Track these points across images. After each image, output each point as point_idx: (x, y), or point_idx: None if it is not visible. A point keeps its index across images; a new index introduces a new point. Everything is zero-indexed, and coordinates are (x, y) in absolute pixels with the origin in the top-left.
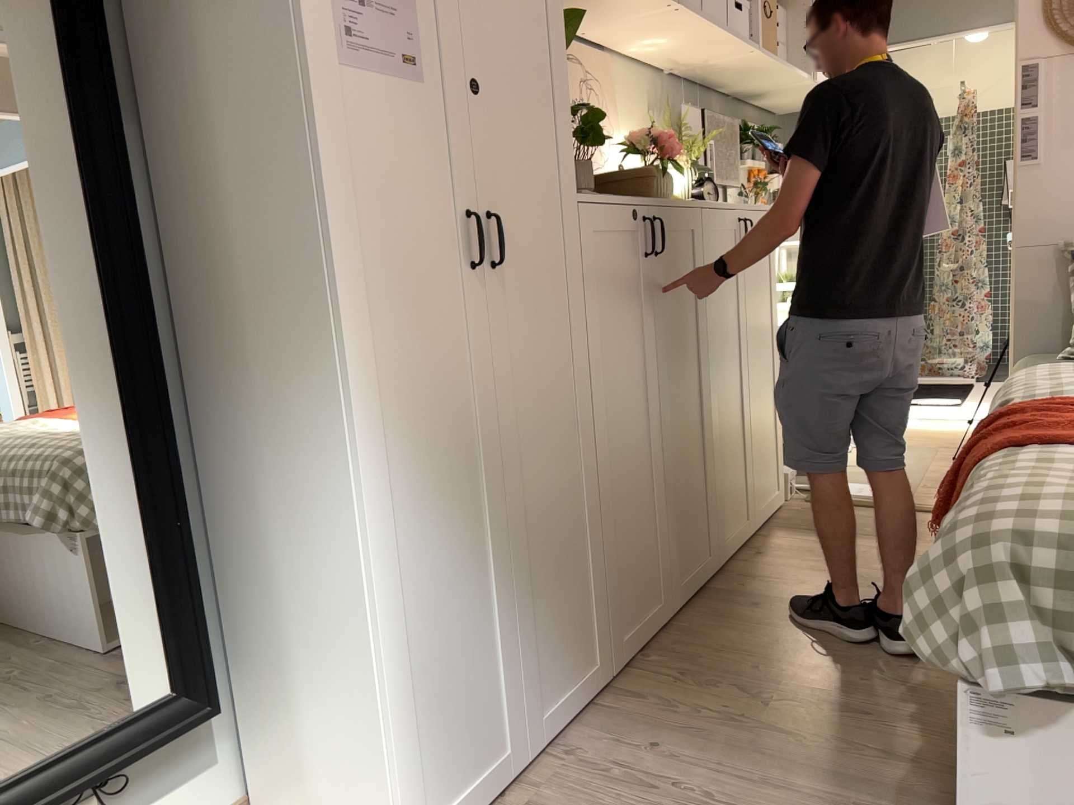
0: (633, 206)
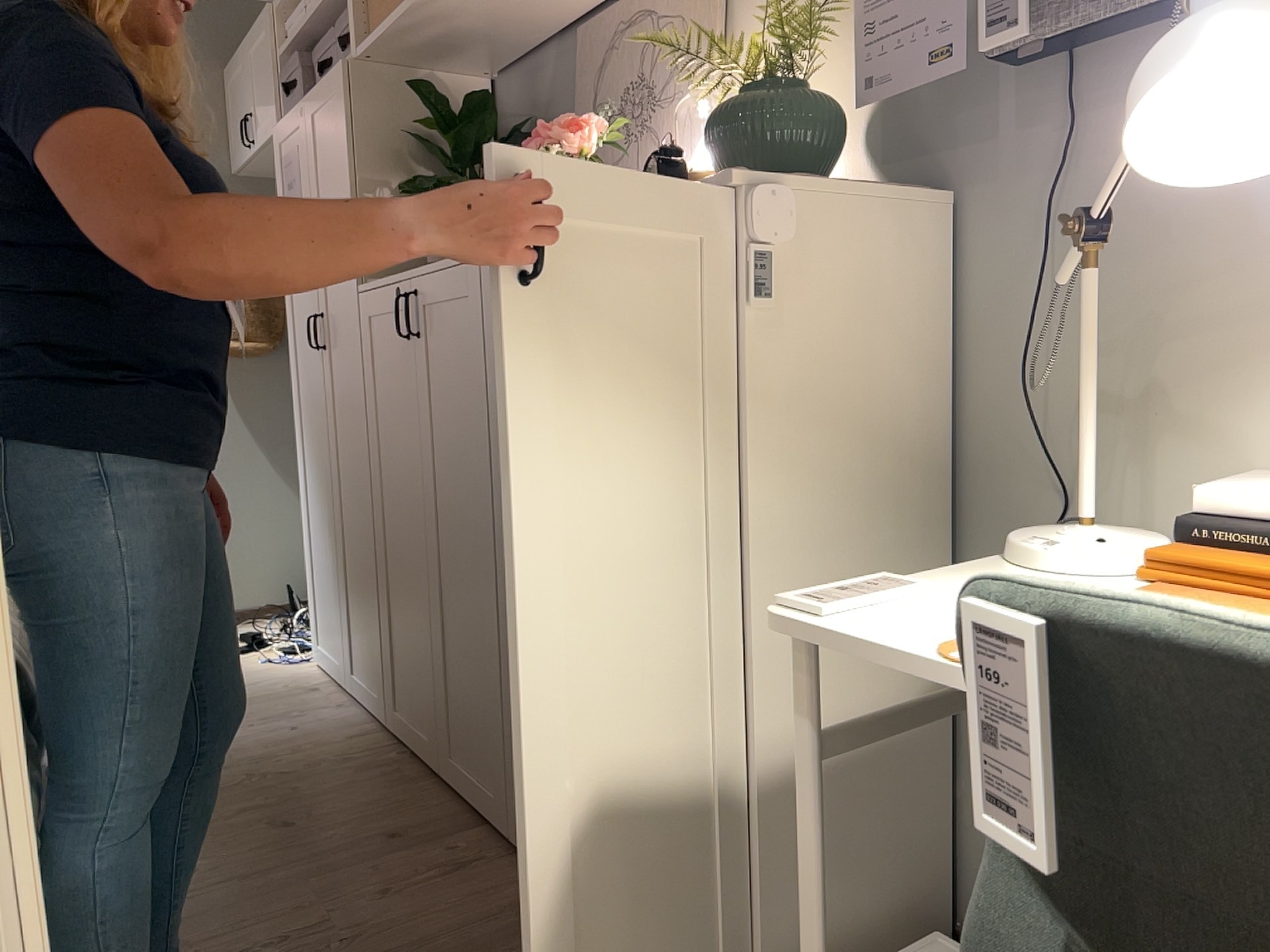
0: (394, 286)
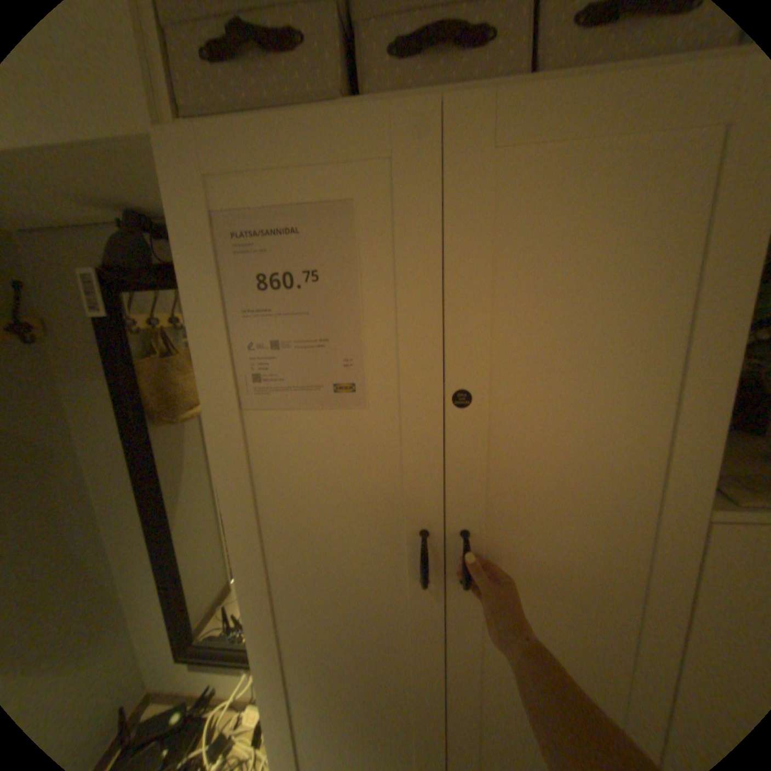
0: None
